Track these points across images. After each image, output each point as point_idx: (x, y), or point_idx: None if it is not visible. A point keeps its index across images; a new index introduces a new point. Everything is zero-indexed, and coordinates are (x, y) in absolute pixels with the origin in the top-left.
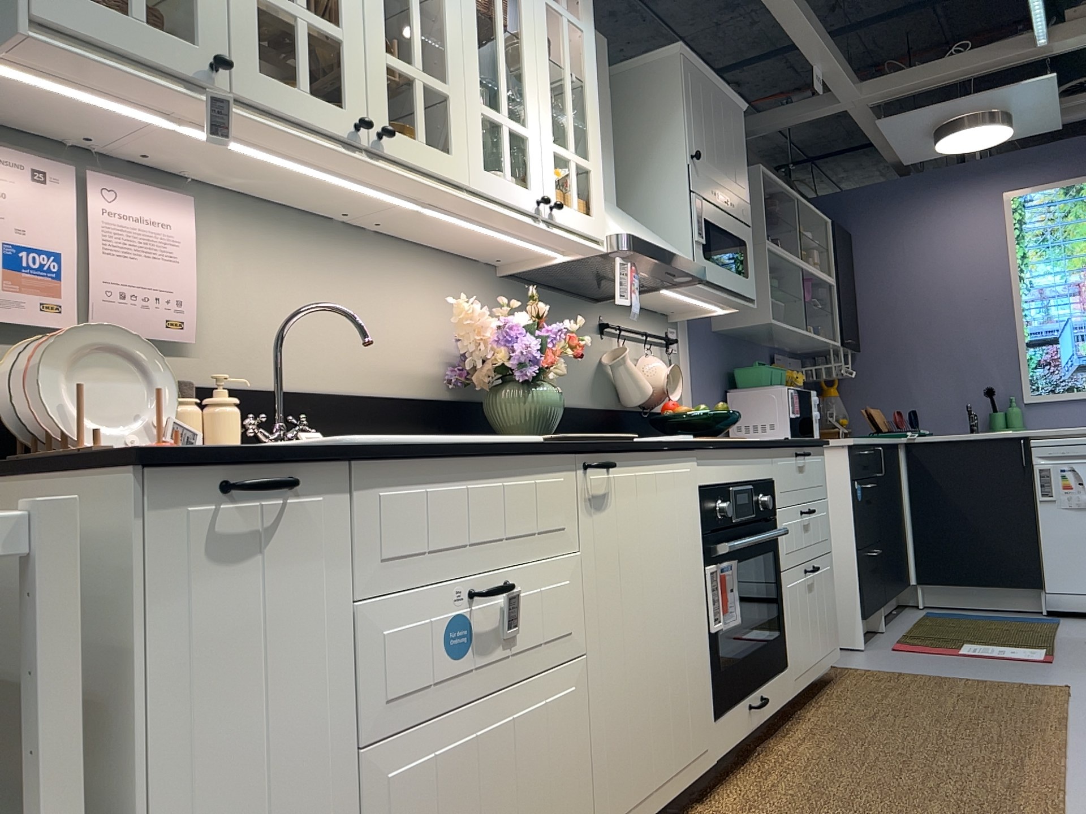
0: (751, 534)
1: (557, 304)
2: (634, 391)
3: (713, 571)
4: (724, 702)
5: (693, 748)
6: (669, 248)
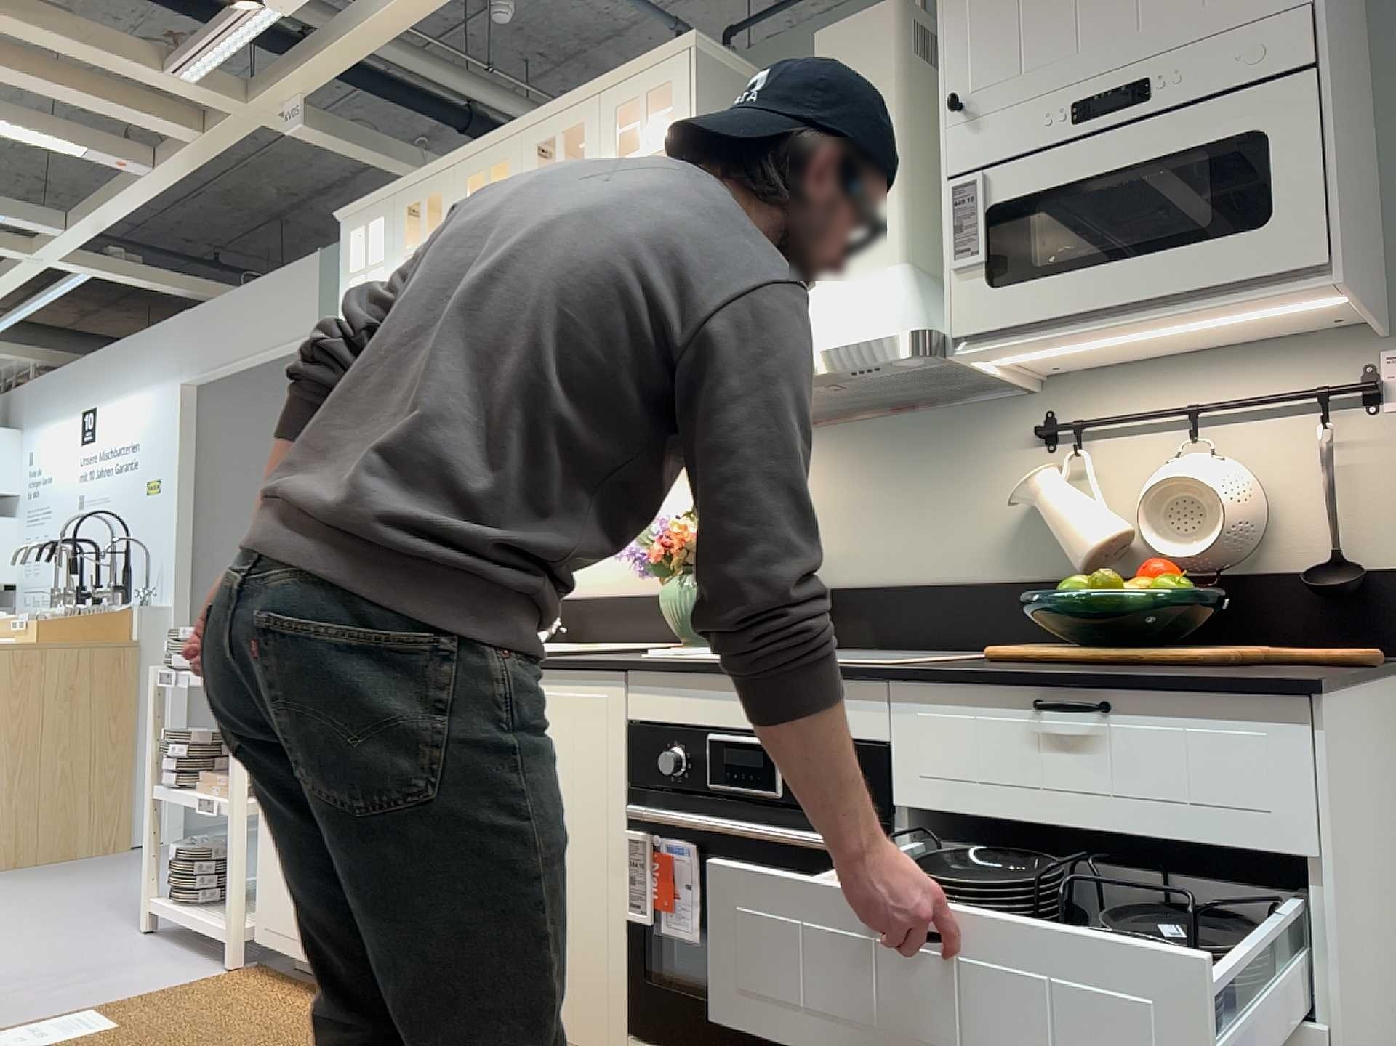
0: (771, 825)
1: (916, 430)
2: (1067, 546)
3: (637, 840)
4: (654, 1032)
5: (577, 1033)
6: (826, 339)
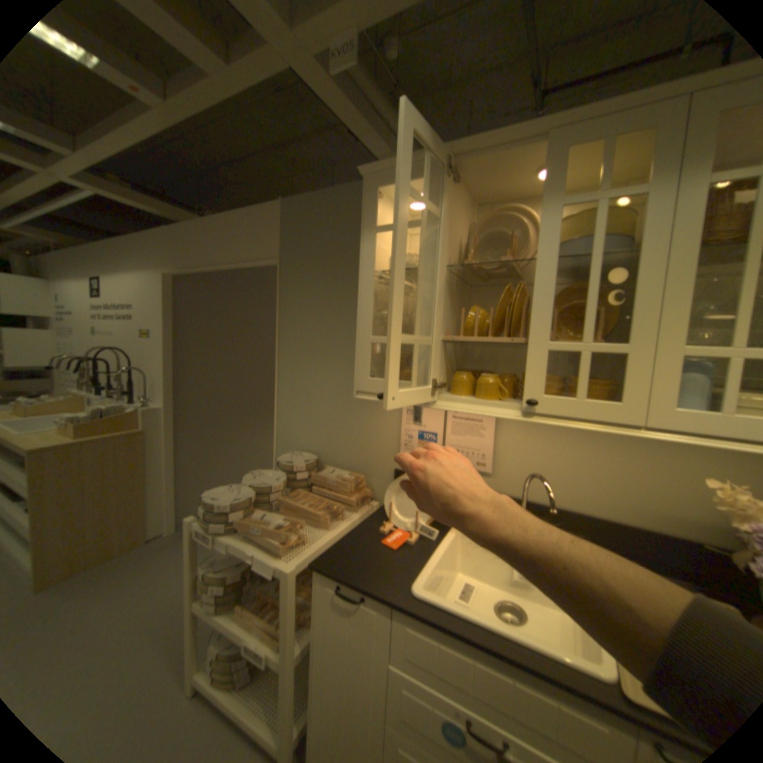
0: None
1: None
2: None
3: None
4: None
5: None
6: None
